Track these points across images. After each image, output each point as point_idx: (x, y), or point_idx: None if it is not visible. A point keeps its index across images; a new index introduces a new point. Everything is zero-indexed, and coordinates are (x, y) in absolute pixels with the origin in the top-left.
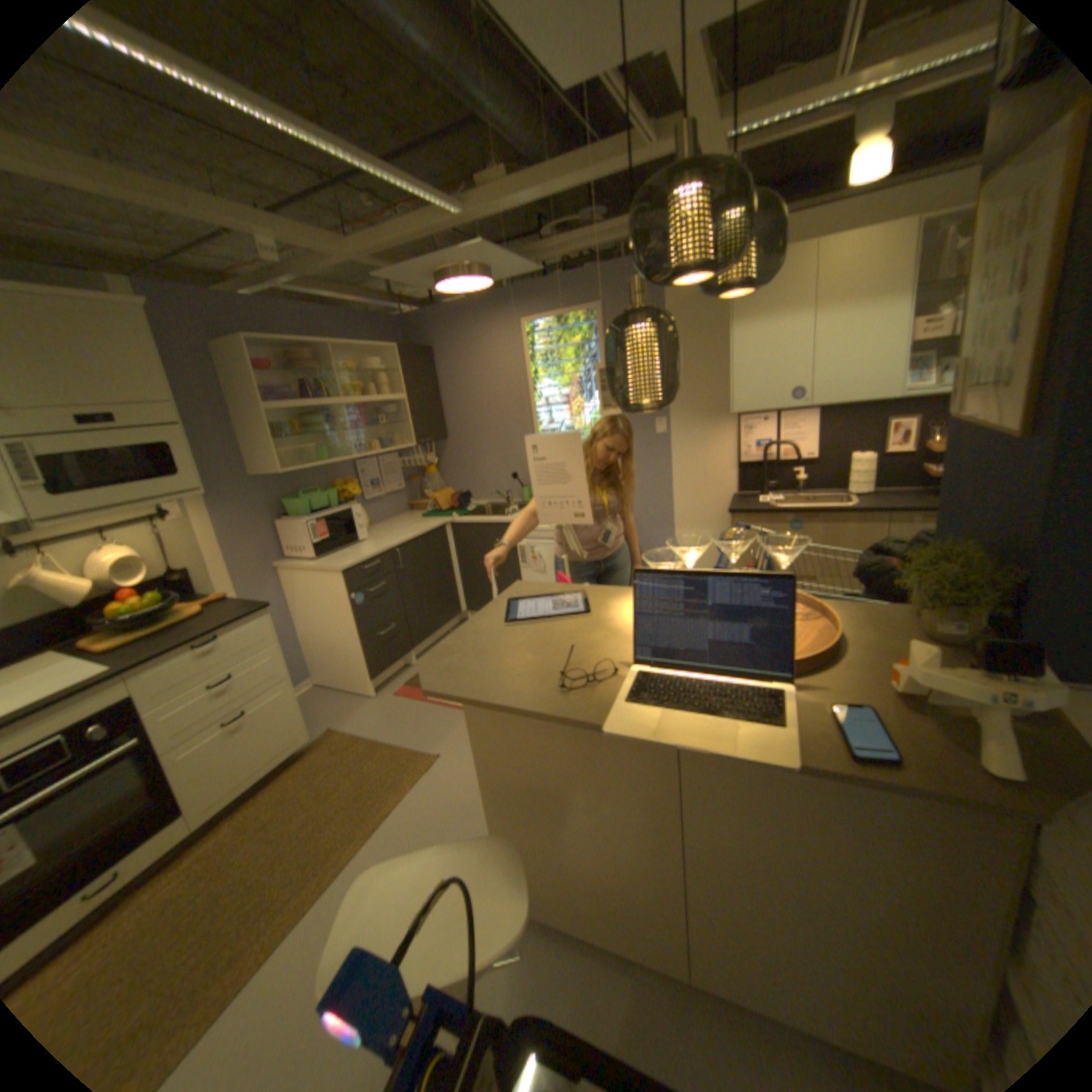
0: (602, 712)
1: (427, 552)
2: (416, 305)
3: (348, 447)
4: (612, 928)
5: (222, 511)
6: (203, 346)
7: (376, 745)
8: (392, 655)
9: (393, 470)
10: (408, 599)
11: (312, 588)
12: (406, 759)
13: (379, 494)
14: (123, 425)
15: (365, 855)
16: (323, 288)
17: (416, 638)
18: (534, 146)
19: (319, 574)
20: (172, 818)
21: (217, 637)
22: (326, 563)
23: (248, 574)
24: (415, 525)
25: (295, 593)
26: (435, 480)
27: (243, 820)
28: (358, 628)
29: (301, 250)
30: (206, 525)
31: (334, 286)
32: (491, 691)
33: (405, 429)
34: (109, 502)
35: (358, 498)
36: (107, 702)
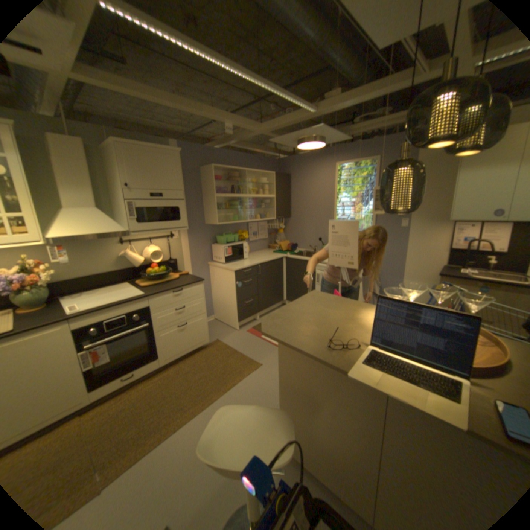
0: (347, 366)
1: (272, 269)
2: (286, 155)
3: (246, 216)
4: (334, 479)
5: (193, 238)
6: (197, 169)
7: (235, 352)
8: (249, 313)
9: (264, 229)
10: (260, 289)
11: (221, 276)
12: (247, 362)
13: (256, 239)
14: (164, 198)
15: (223, 400)
16: (248, 146)
17: (261, 308)
18: (358, 78)
19: (225, 271)
20: (154, 359)
21: (182, 289)
22: (229, 266)
23: (198, 266)
24: (269, 256)
25: (214, 277)
26: (281, 236)
27: (178, 368)
28: (237, 298)
29: (241, 129)
30: (186, 242)
31: (252, 145)
32: (292, 341)
33: (272, 211)
34: (155, 228)
35: (246, 240)
36: (141, 306)
